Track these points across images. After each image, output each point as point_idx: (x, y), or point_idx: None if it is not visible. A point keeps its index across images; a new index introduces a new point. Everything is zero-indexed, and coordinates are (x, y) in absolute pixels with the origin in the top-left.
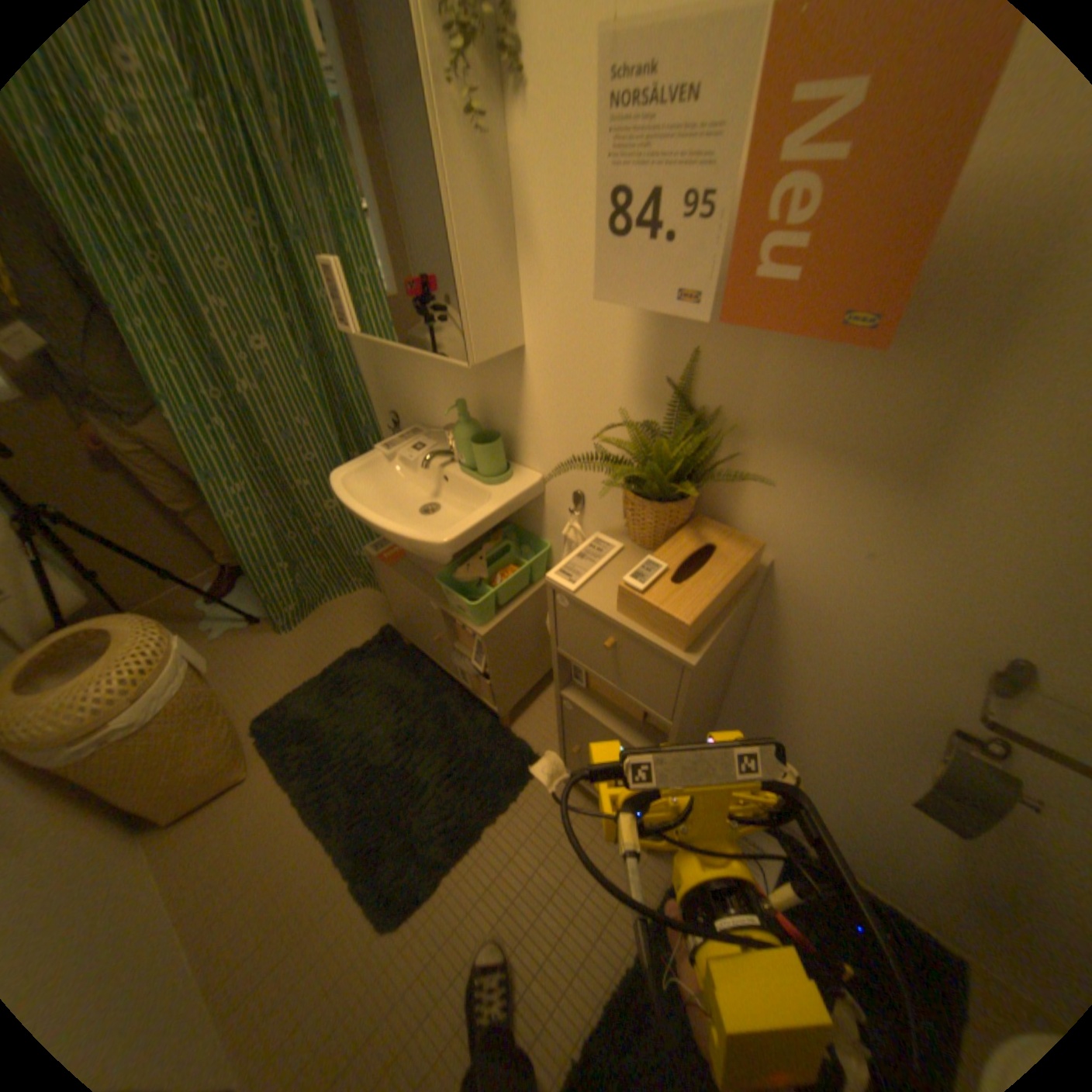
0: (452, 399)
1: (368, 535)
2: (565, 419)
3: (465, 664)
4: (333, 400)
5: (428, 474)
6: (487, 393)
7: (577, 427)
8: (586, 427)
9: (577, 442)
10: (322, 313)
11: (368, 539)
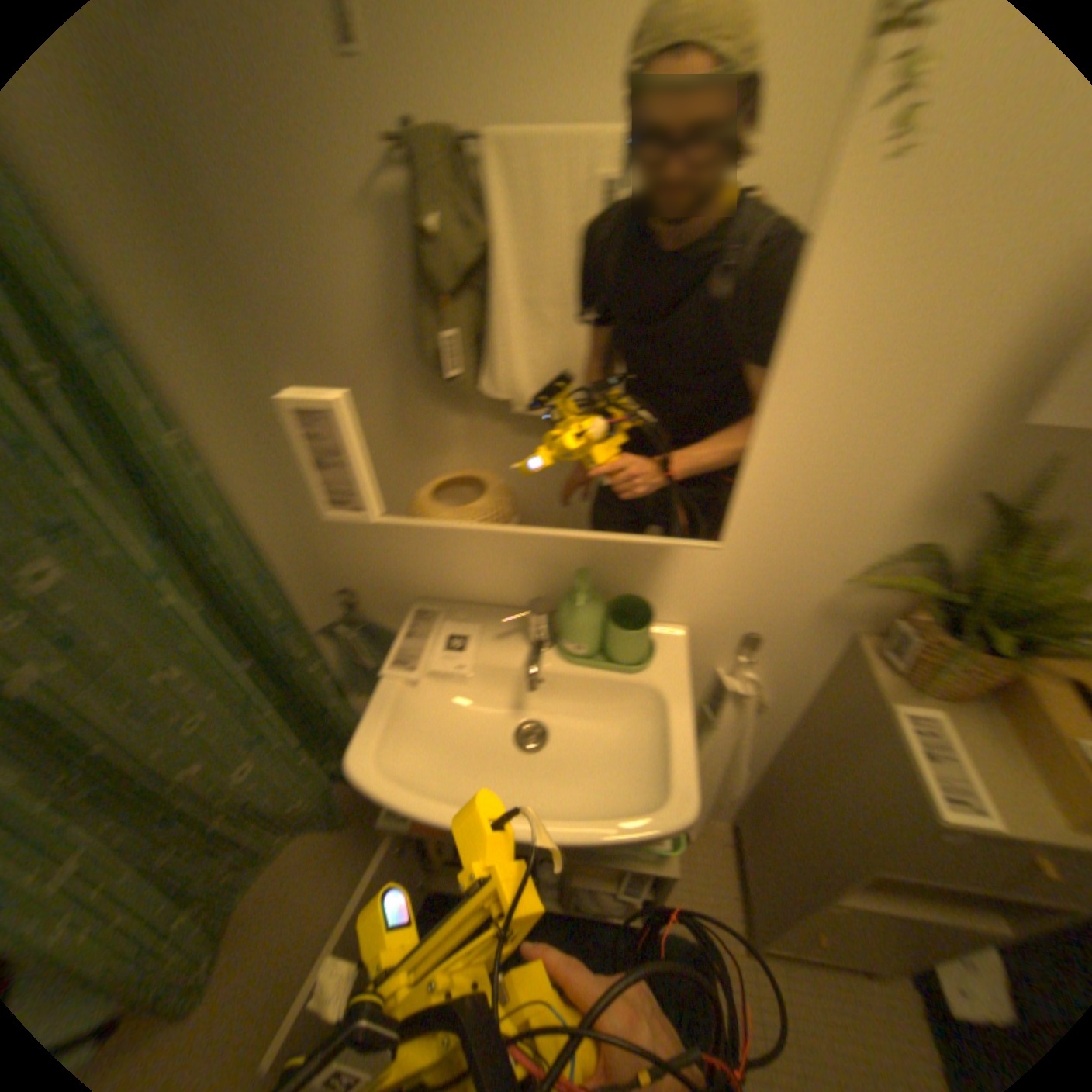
0: (507, 556)
1: (245, 745)
2: (764, 557)
3: (606, 905)
4: (169, 587)
5: (495, 680)
6: (598, 542)
7: (784, 564)
8: (803, 563)
9: (777, 580)
10: (145, 458)
11: (246, 749)
